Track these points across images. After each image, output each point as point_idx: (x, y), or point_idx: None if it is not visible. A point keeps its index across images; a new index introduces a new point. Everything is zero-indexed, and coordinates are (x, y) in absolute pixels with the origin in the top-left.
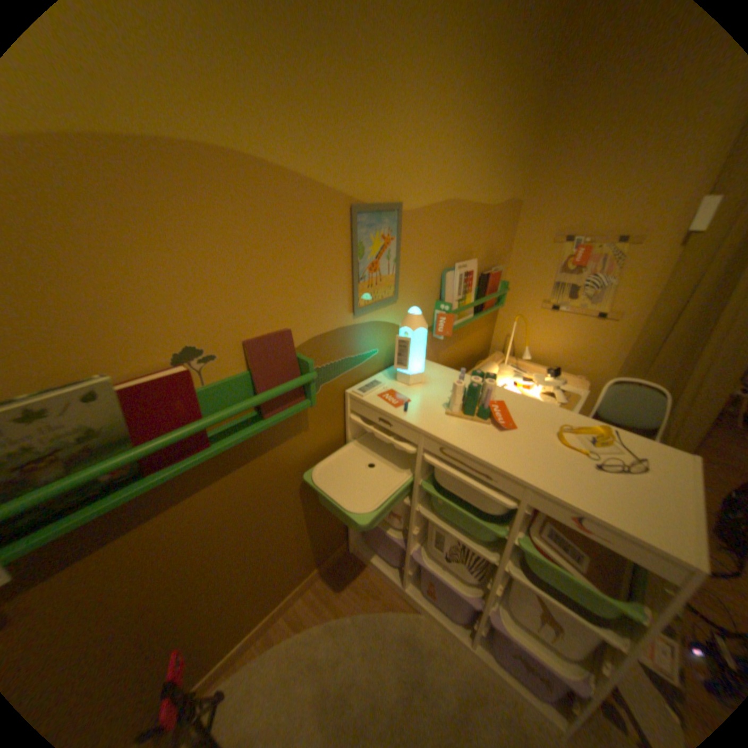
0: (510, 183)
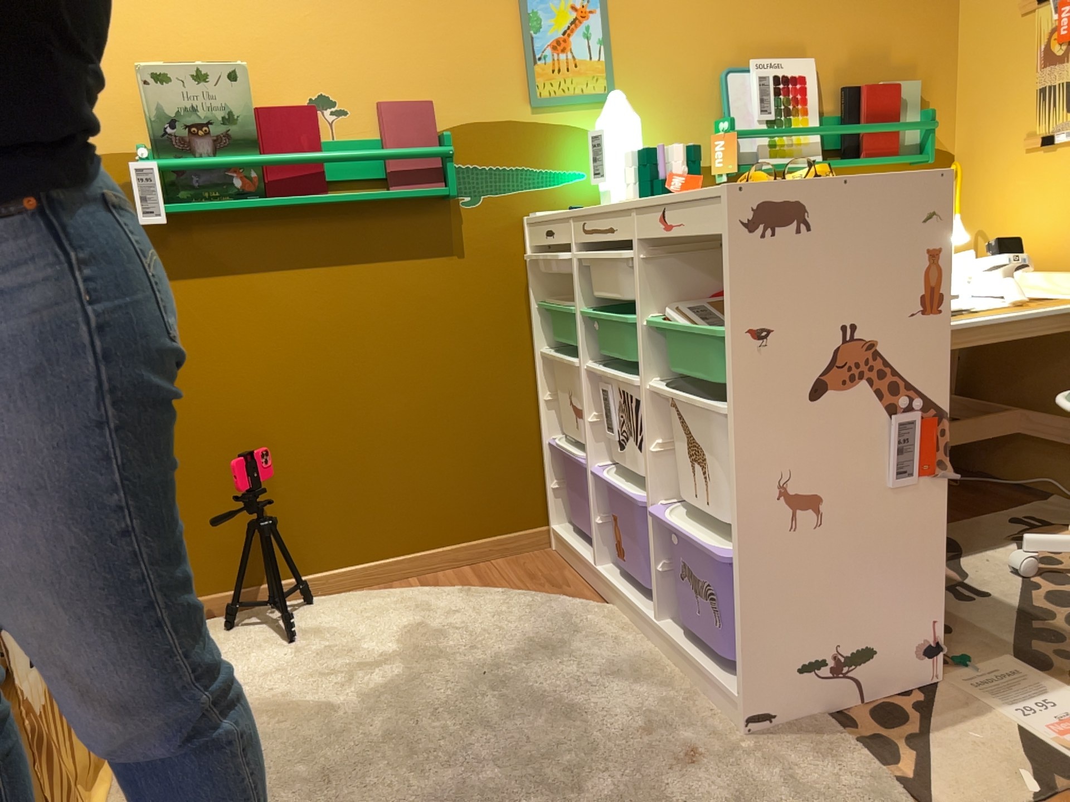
0: None
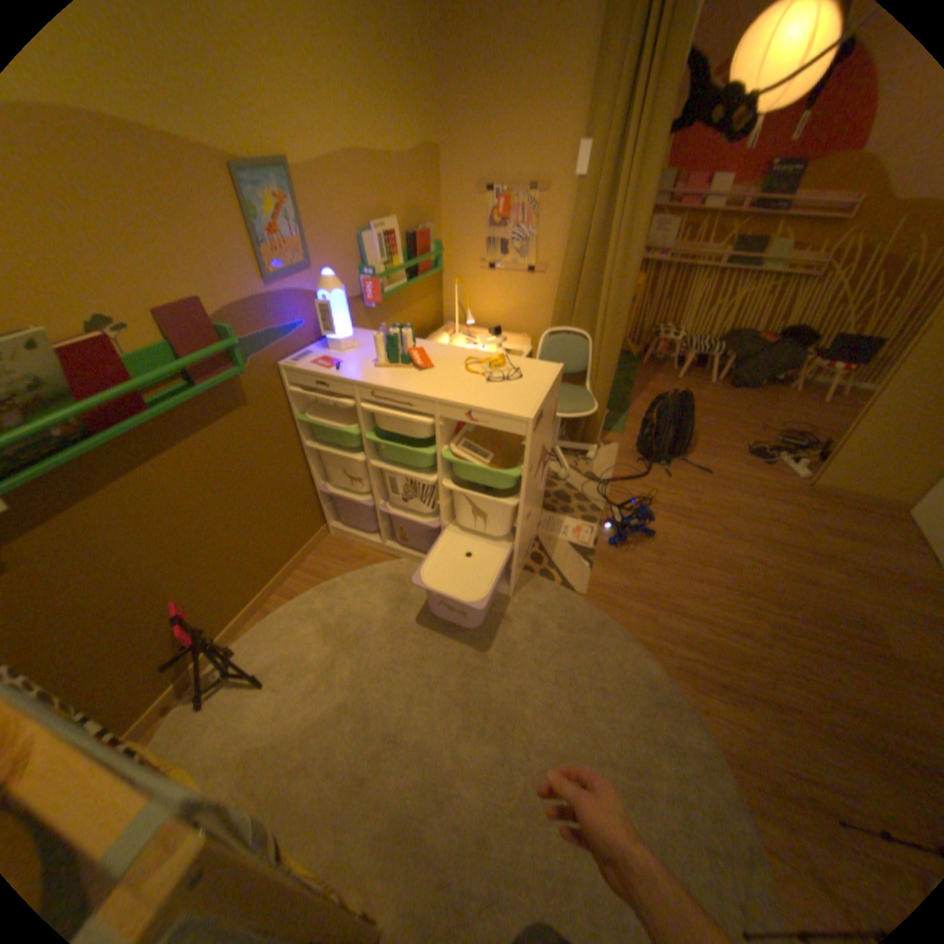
0: (416, 127)
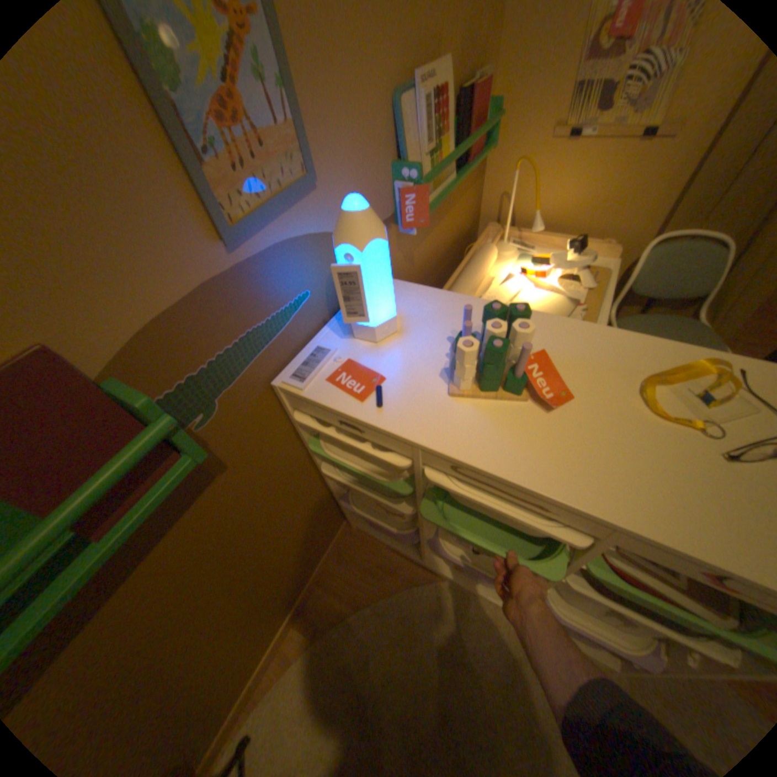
0: None
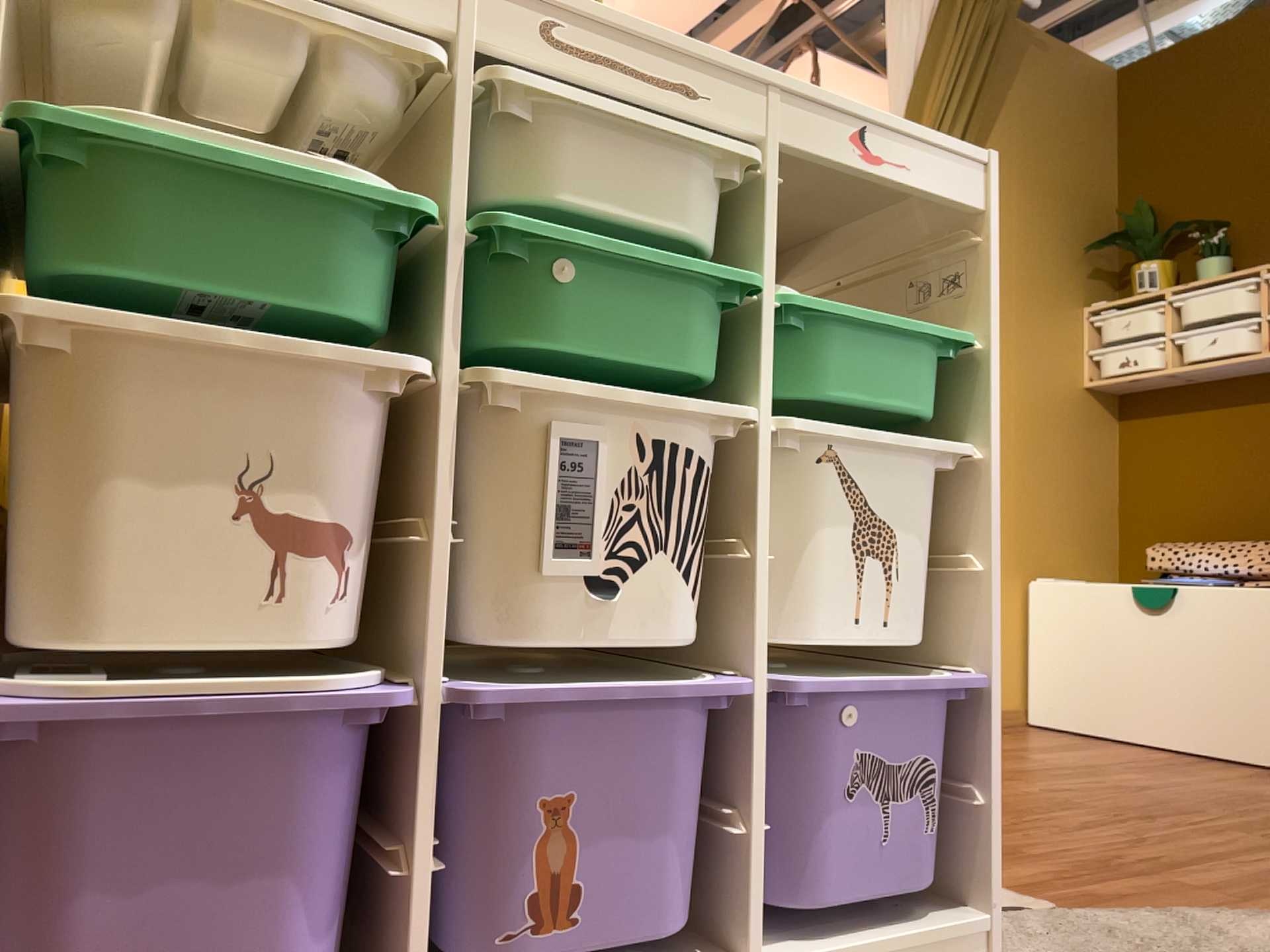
0: None
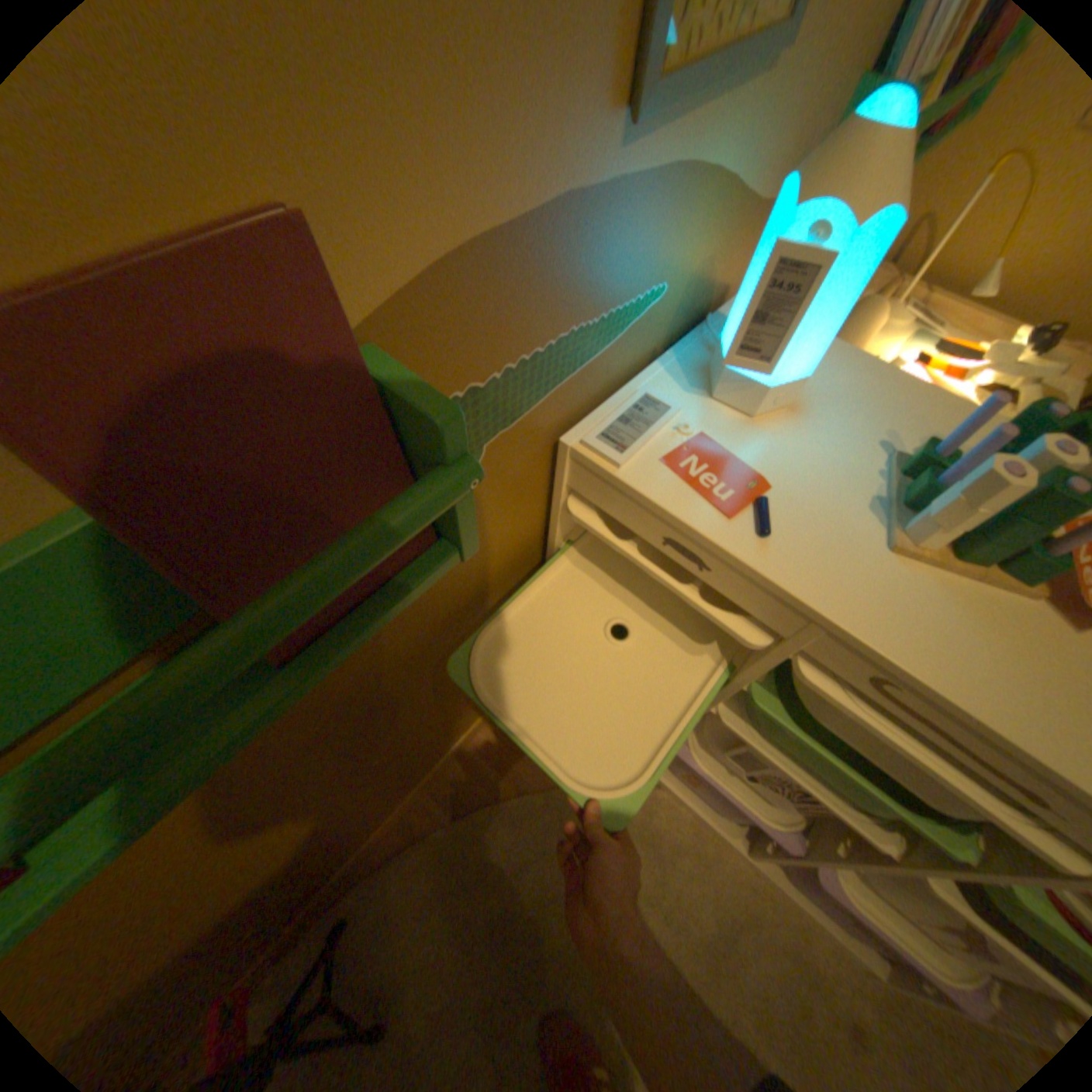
0: None
